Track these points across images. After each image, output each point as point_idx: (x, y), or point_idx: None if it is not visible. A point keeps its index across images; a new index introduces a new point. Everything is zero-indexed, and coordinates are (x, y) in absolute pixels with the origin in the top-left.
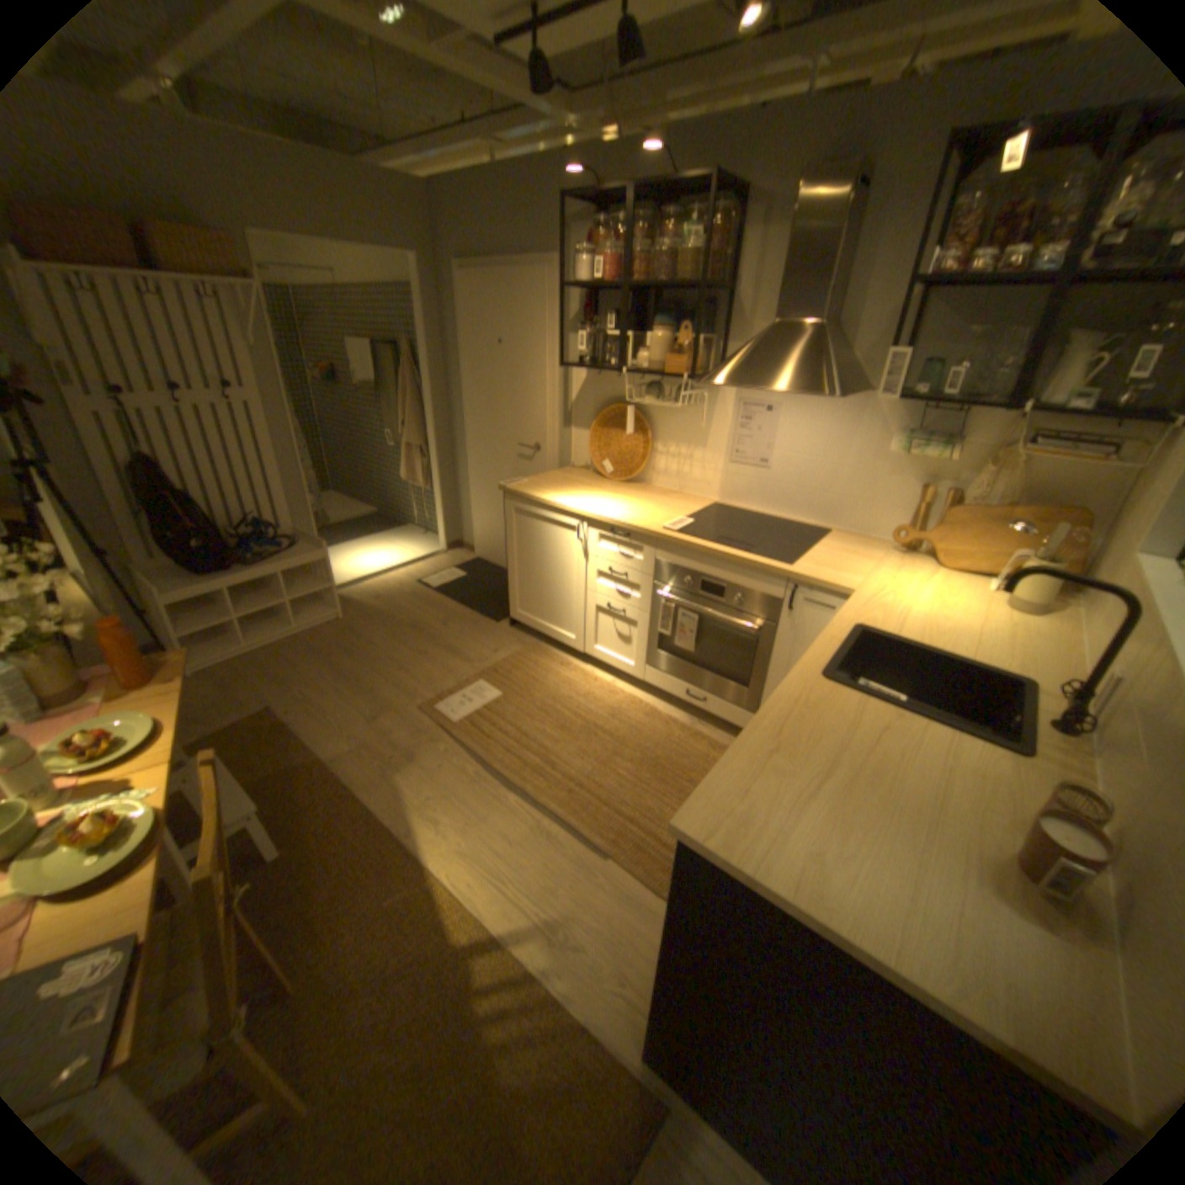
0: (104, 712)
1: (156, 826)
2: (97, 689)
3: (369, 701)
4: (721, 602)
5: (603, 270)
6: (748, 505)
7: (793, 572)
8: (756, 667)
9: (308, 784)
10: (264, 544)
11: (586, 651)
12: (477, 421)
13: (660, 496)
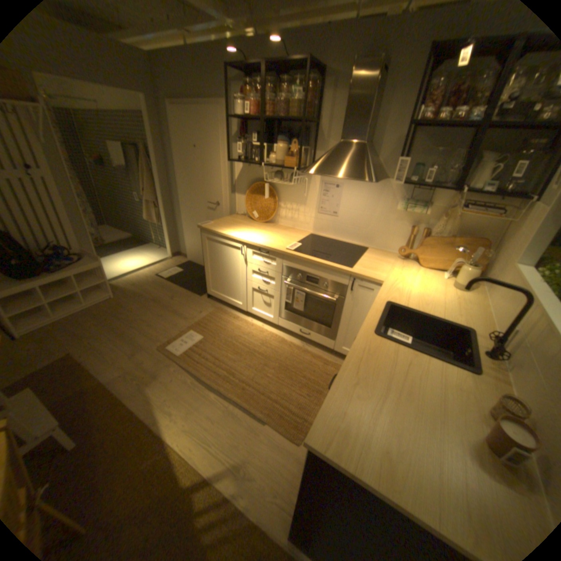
0: None
1: None
2: None
3: (130, 346)
4: (317, 286)
5: (249, 109)
6: (327, 235)
7: (353, 272)
8: (334, 318)
9: (94, 399)
10: (62, 259)
11: (248, 311)
12: (184, 189)
13: (283, 230)
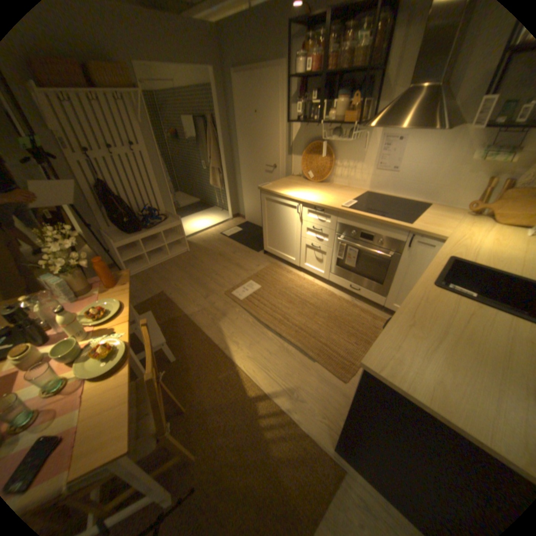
0: (98, 298)
1: (125, 350)
2: (94, 288)
3: (204, 289)
4: (371, 243)
5: (310, 65)
6: (385, 191)
7: (413, 227)
8: (388, 275)
9: (182, 325)
10: (153, 218)
11: (300, 266)
12: (244, 154)
13: (338, 188)
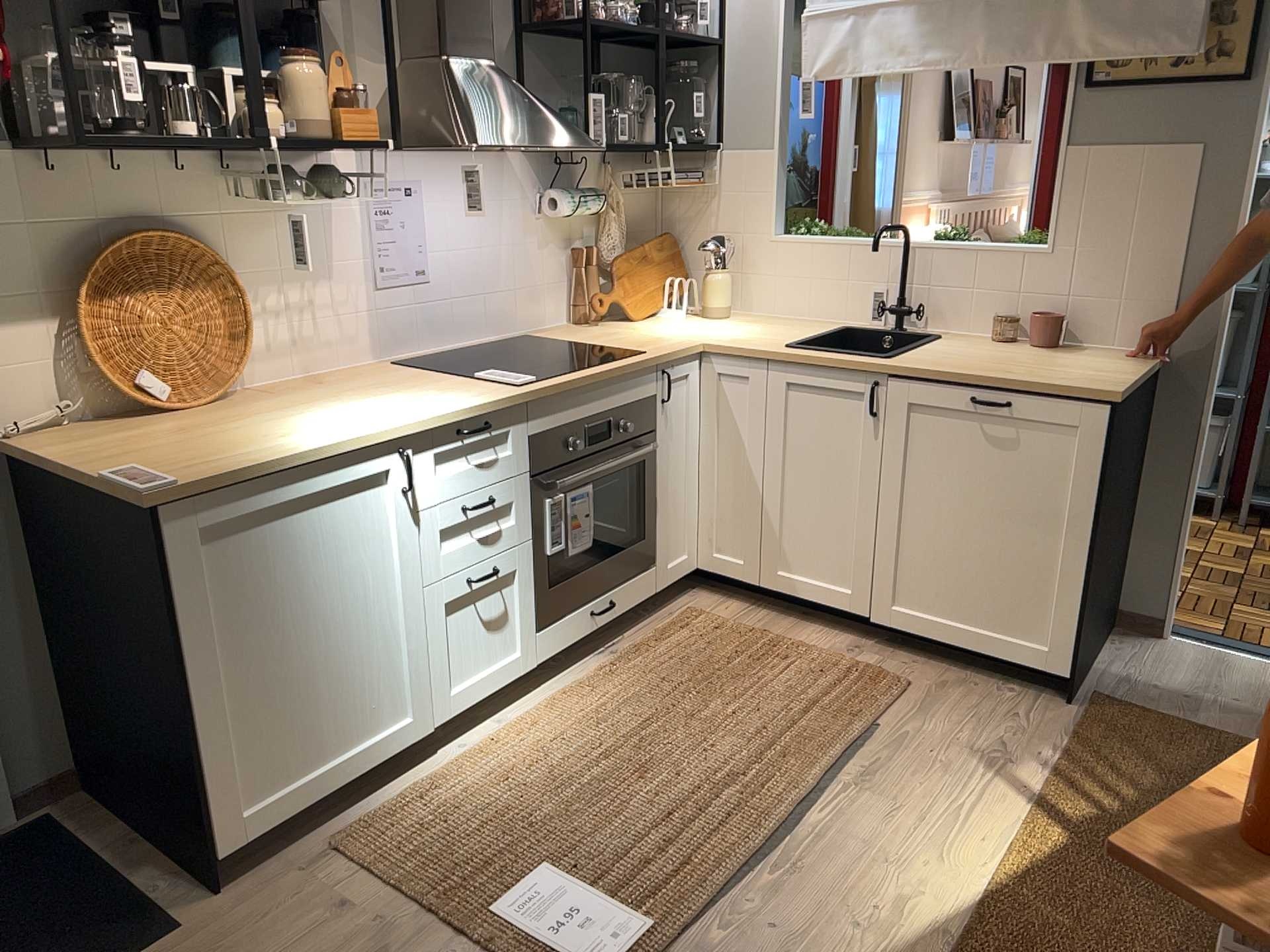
0: None
1: None
2: None
3: None
4: (607, 443)
5: None
6: (417, 348)
7: (662, 352)
8: (646, 502)
9: None
10: None
11: (438, 724)
12: None
13: (329, 385)
